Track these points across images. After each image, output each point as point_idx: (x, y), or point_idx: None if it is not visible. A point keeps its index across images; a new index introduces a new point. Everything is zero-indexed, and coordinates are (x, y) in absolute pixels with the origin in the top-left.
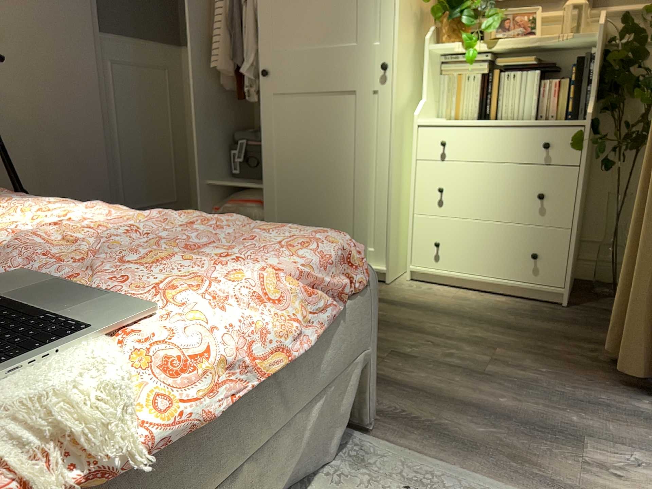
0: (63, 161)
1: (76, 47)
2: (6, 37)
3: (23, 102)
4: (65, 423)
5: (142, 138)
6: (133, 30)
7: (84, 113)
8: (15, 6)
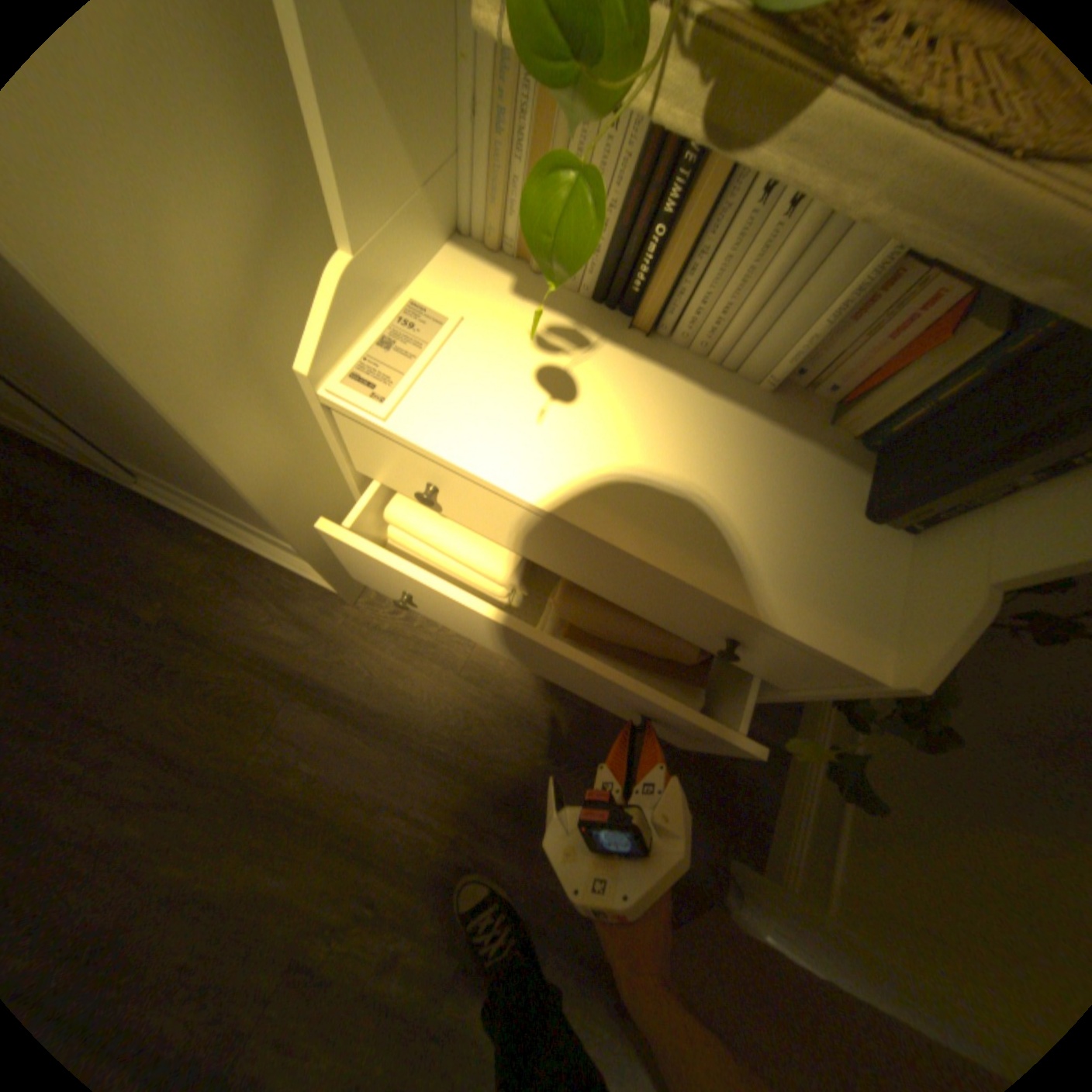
0: None
1: None
2: None
3: None
4: None
5: None
6: None
7: None
8: None
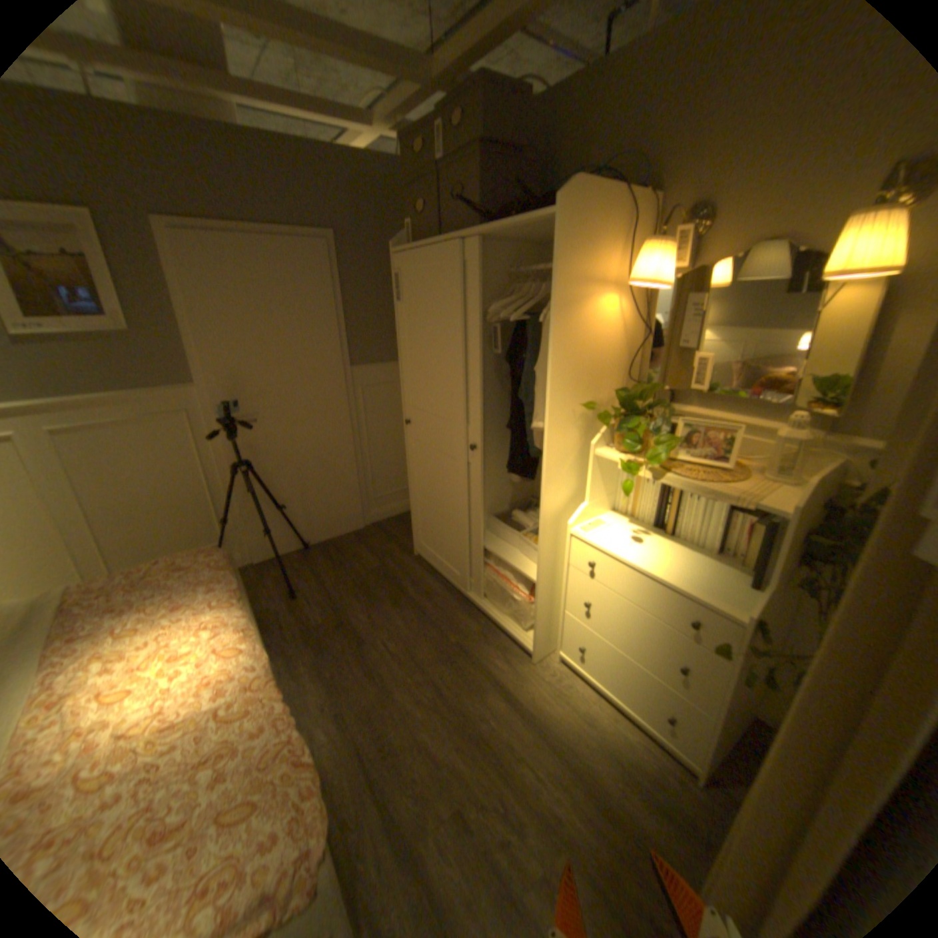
0: (318, 473)
1: (327, 385)
2: (269, 392)
3: (284, 437)
4: None
5: (389, 442)
6: (381, 356)
7: (335, 435)
8: (275, 367)
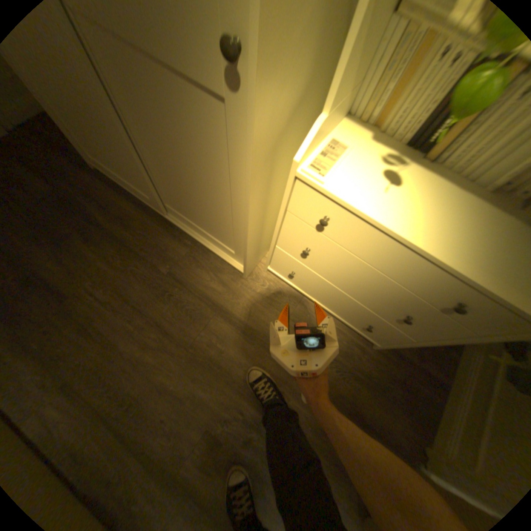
0: None
1: None
2: None
3: None
4: None
5: None
6: None
7: None
8: None
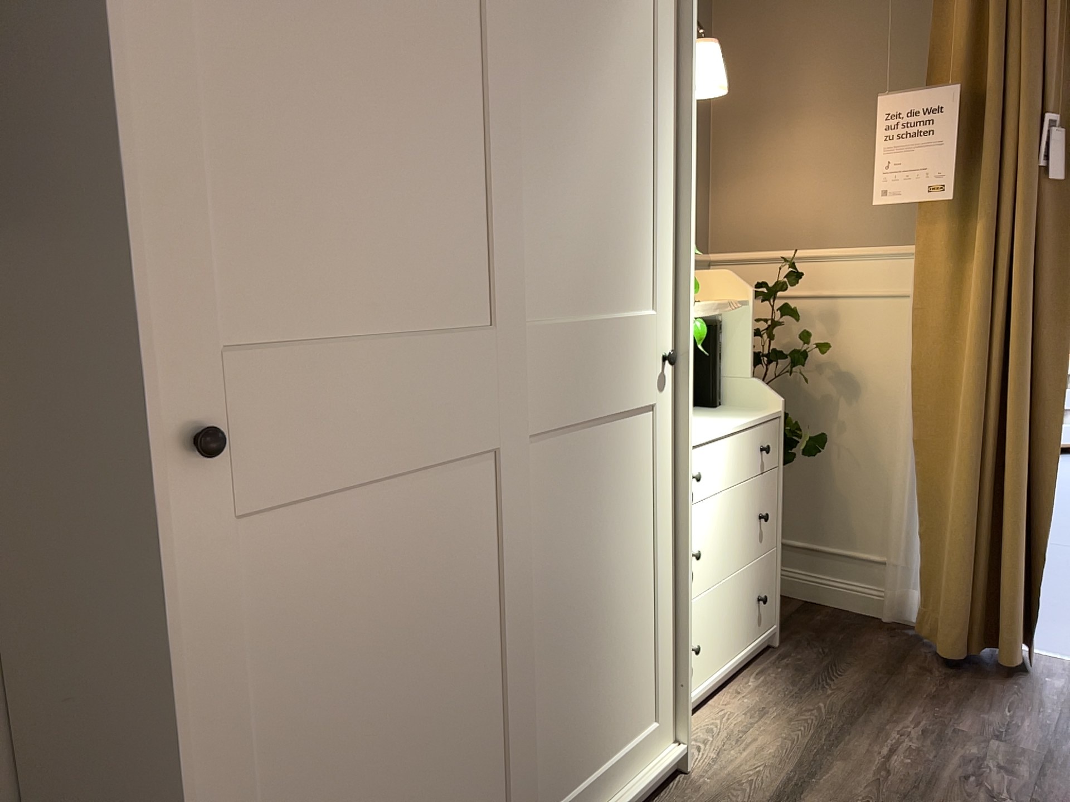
0: None
1: None
2: None
3: None
4: None
5: None
6: None
7: None
8: None
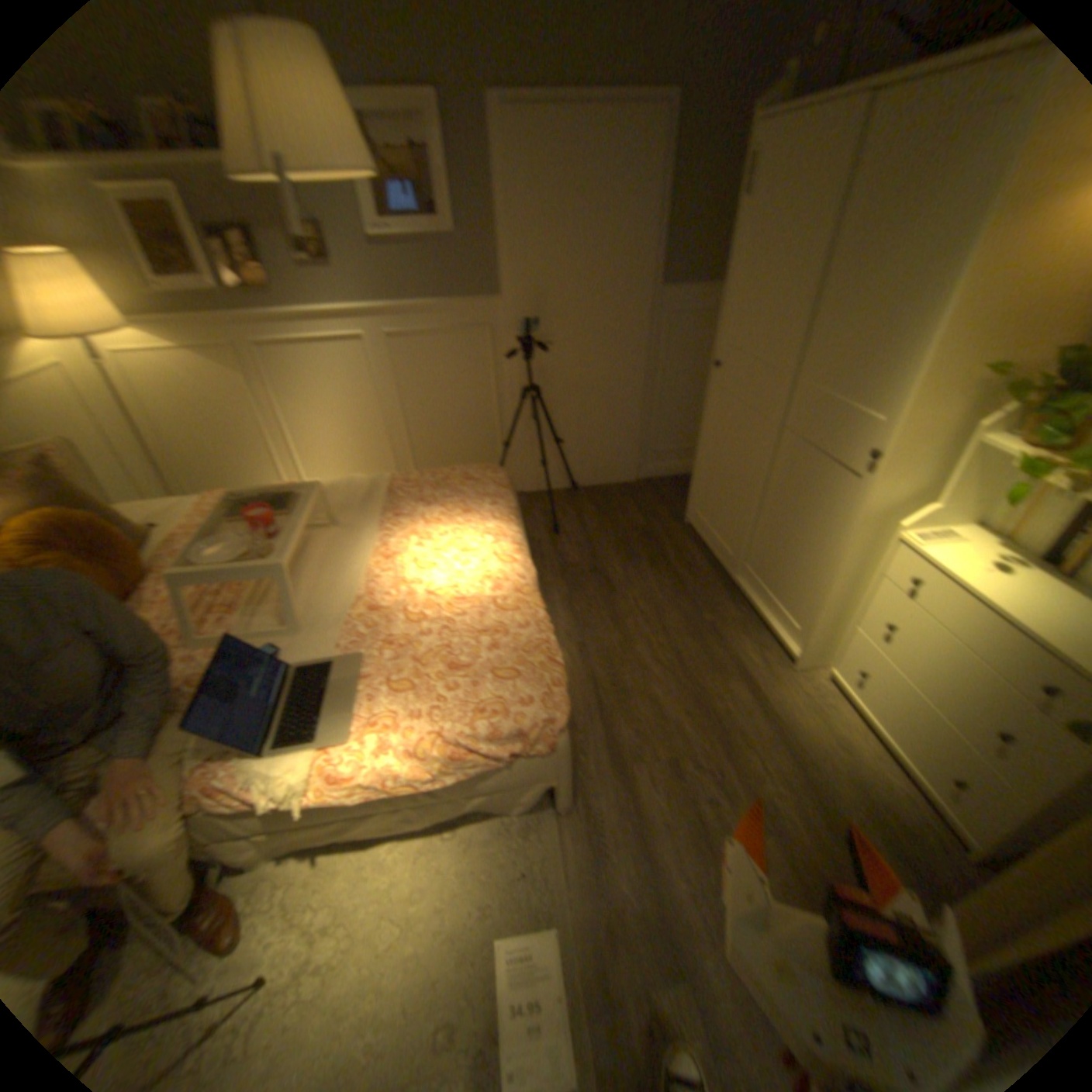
0: (602, 413)
1: (632, 309)
2: (570, 313)
3: (576, 367)
4: (289, 781)
5: (686, 388)
6: (703, 274)
7: (628, 371)
8: (582, 282)
